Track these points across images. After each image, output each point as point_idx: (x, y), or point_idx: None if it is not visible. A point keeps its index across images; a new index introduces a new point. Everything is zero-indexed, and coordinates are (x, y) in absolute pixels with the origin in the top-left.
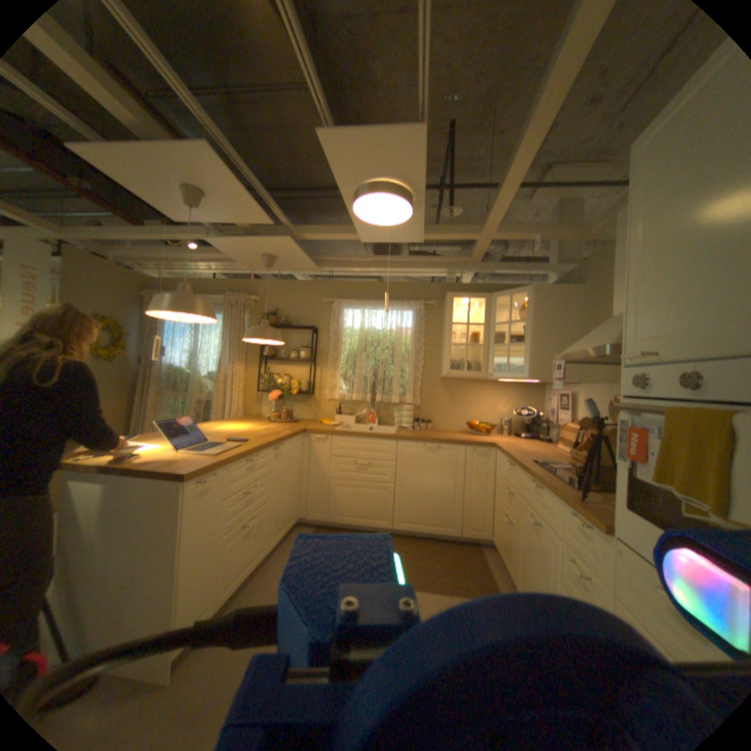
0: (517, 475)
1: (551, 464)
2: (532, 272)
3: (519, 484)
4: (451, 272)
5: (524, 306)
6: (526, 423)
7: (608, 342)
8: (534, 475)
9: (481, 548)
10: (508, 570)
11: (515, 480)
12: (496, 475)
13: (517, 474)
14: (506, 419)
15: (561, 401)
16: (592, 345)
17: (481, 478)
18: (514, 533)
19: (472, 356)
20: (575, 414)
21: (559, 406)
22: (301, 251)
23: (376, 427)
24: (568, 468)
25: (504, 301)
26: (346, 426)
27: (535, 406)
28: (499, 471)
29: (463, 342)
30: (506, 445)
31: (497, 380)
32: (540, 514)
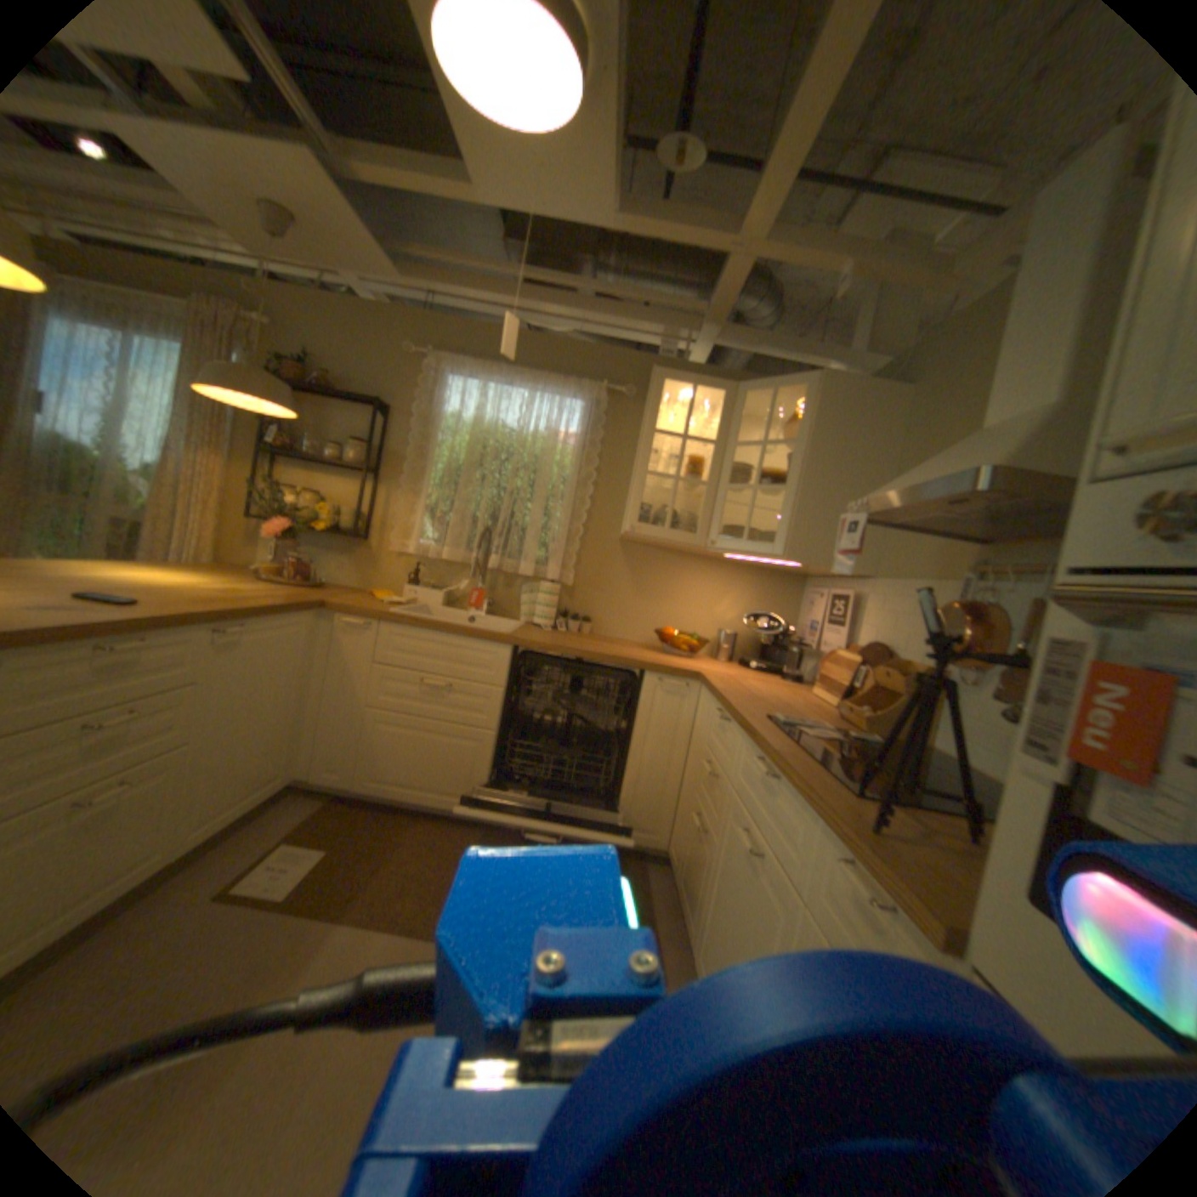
0: (733, 741)
1: (803, 727)
2: (820, 360)
3: (734, 761)
4: (671, 335)
5: (796, 417)
6: (763, 644)
7: (989, 464)
8: (767, 749)
9: (646, 863)
10: (687, 920)
11: (728, 750)
12: (694, 734)
13: (732, 738)
14: (729, 632)
15: (833, 609)
16: (944, 475)
17: (666, 736)
18: (708, 854)
19: (686, 506)
20: (855, 636)
21: (827, 619)
22: (347, 204)
23: (484, 619)
24: (836, 739)
25: (761, 406)
26: (423, 610)
27: (784, 616)
28: (700, 727)
29: (672, 478)
30: (720, 679)
31: (725, 559)
32: (768, 833)
